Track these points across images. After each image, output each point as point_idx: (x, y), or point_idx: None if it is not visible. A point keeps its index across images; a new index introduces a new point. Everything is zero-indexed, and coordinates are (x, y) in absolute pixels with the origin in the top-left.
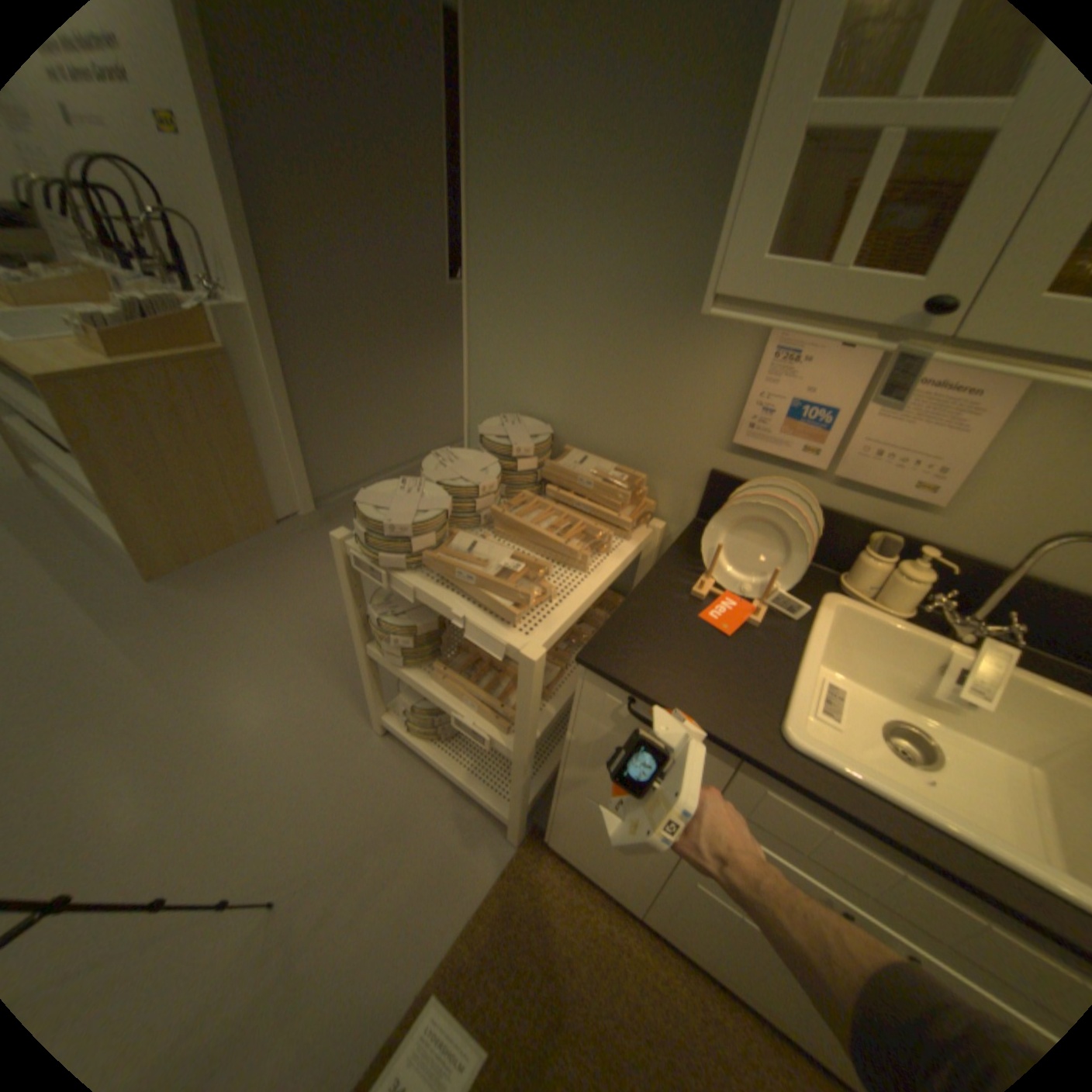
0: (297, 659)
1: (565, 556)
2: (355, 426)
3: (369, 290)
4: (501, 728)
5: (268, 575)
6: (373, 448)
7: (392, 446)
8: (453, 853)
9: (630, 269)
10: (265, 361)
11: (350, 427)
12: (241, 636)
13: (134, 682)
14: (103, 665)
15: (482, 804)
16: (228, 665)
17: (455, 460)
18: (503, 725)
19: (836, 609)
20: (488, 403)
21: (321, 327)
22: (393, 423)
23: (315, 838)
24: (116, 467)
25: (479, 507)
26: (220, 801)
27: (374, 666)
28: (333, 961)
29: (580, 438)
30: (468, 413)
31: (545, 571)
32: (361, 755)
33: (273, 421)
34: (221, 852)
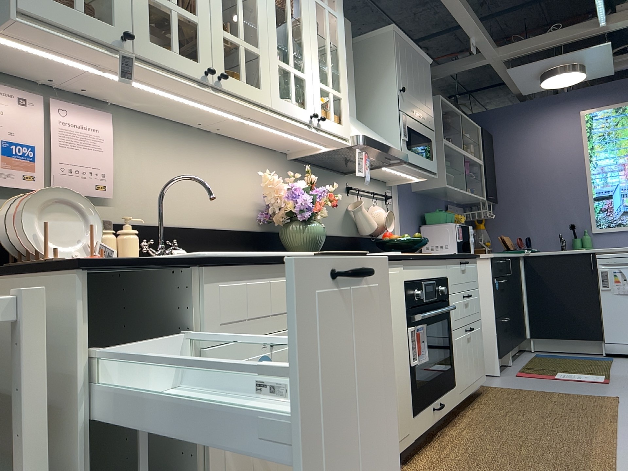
0: None
1: None
2: None
3: None
4: None
5: None
6: None
7: None
8: None
9: None
10: None
11: None
12: None
13: None
14: None
15: None
16: None
17: None
18: None
19: None
20: None
21: None
22: None
23: None
24: None
25: None
26: None
27: None
28: None
29: None
30: None
31: None
32: None
33: None
34: None
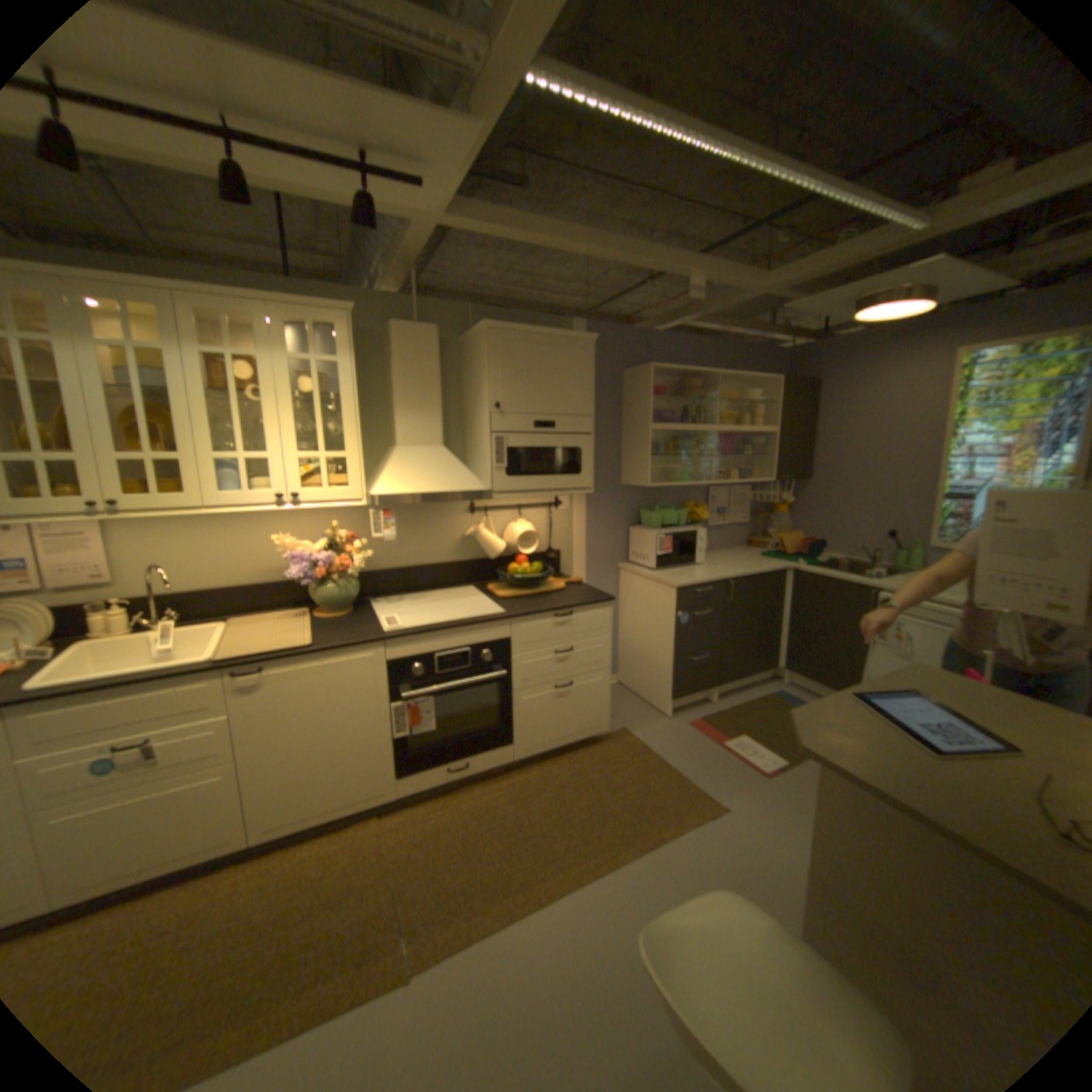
0: None
1: None
2: None
3: None
4: None
5: None
6: None
7: None
8: None
9: None
10: None
11: None
12: None
13: None
14: None
15: None
16: None
17: None
18: None
19: (85, 648)
20: None
21: None
22: None
23: None
24: None
25: None
26: None
27: None
28: None
29: None
30: None
31: None
32: None
33: None
34: None
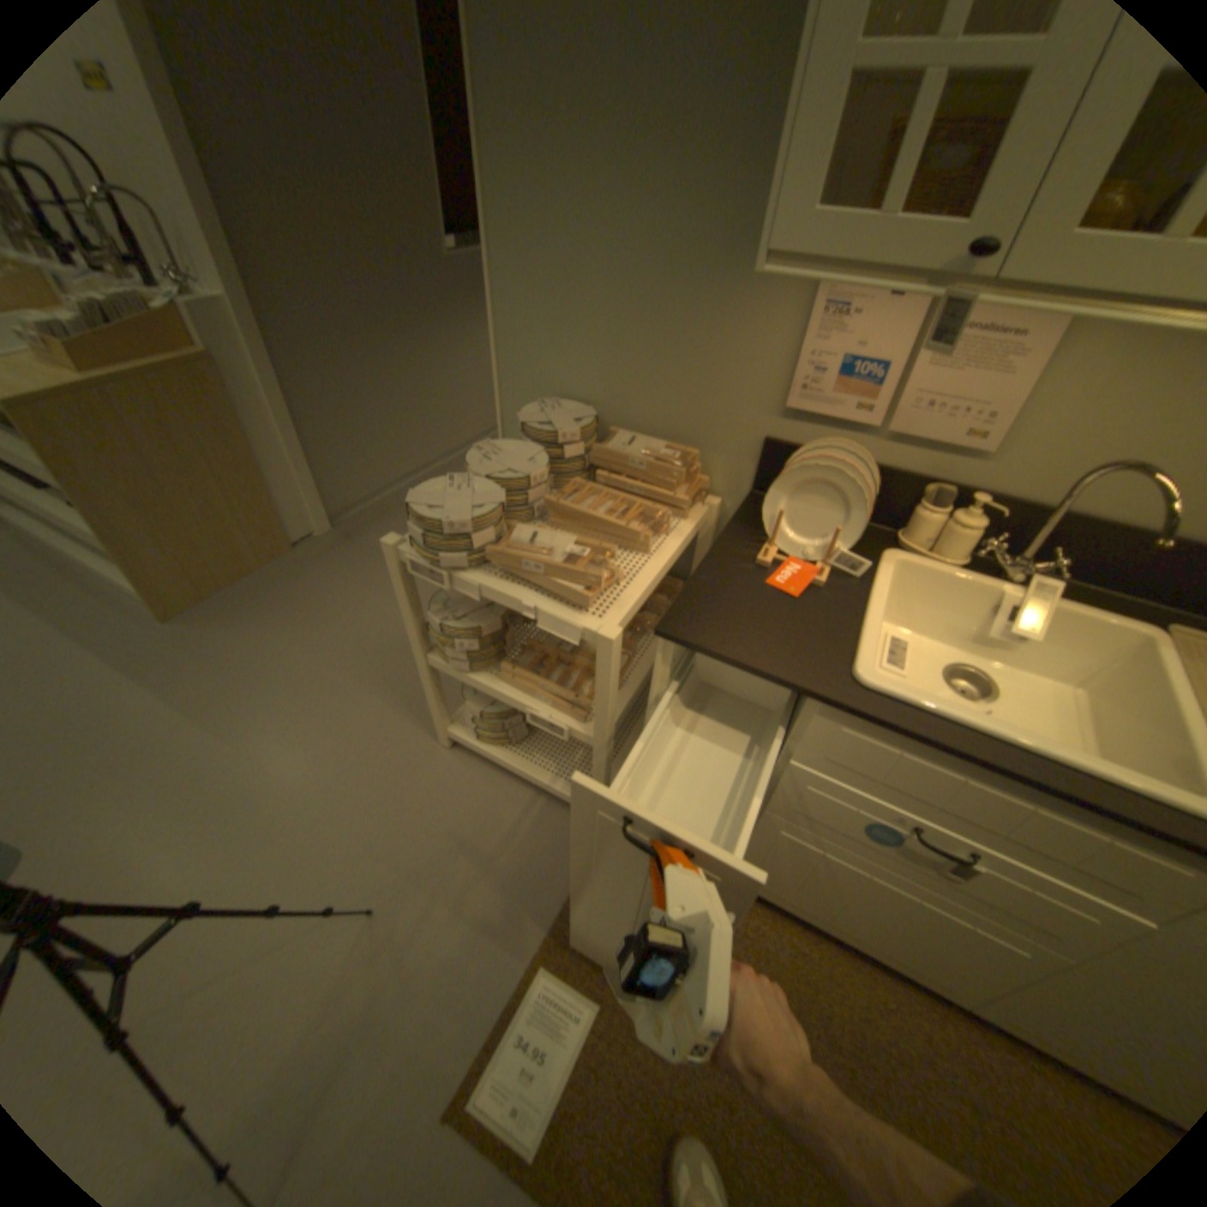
0: (344, 684)
1: (626, 540)
2: (362, 429)
3: (359, 267)
4: (578, 716)
5: (294, 602)
6: (384, 453)
7: (405, 449)
8: (539, 846)
9: (669, 225)
10: (254, 361)
11: (357, 431)
12: (279, 667)
13: (175, 725)
14: (136, 711)
15: (561, 798)
16: (272, 697)
17: (498, 452)
18: (579, 715)
19: (895, 564)
20: (522, 387)
21: (311, 316)
22: (403, 422)
23: (399, 849)
24: (109, 496)
25: (532, 498)
26: (296, 827)
27: (436, 676)
28: (440, 951)
29: (626, 417)
30: (501, 400)
31: (611, 554)
32: (431, 768)
33: (272, 431)
34: (308, 872)
